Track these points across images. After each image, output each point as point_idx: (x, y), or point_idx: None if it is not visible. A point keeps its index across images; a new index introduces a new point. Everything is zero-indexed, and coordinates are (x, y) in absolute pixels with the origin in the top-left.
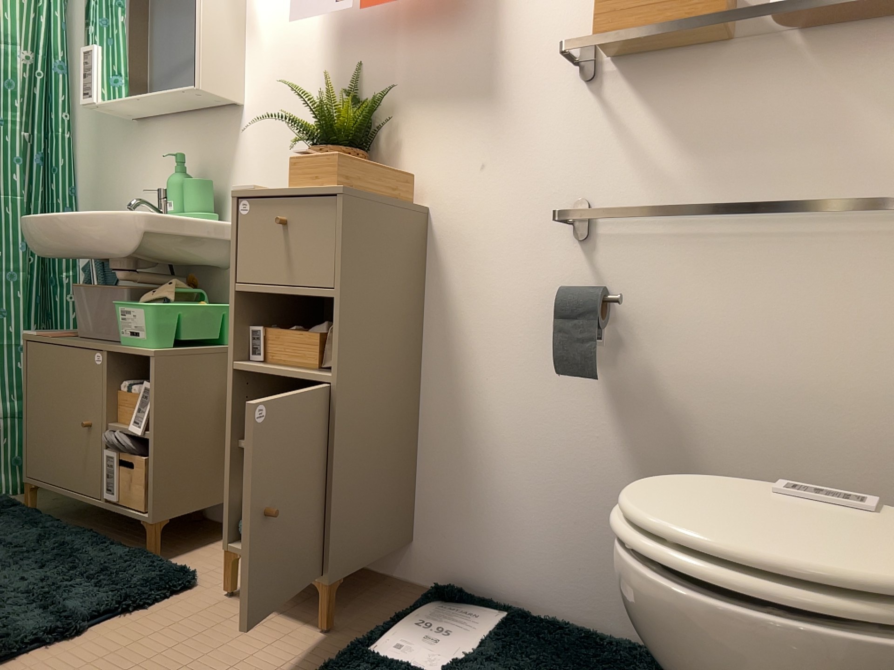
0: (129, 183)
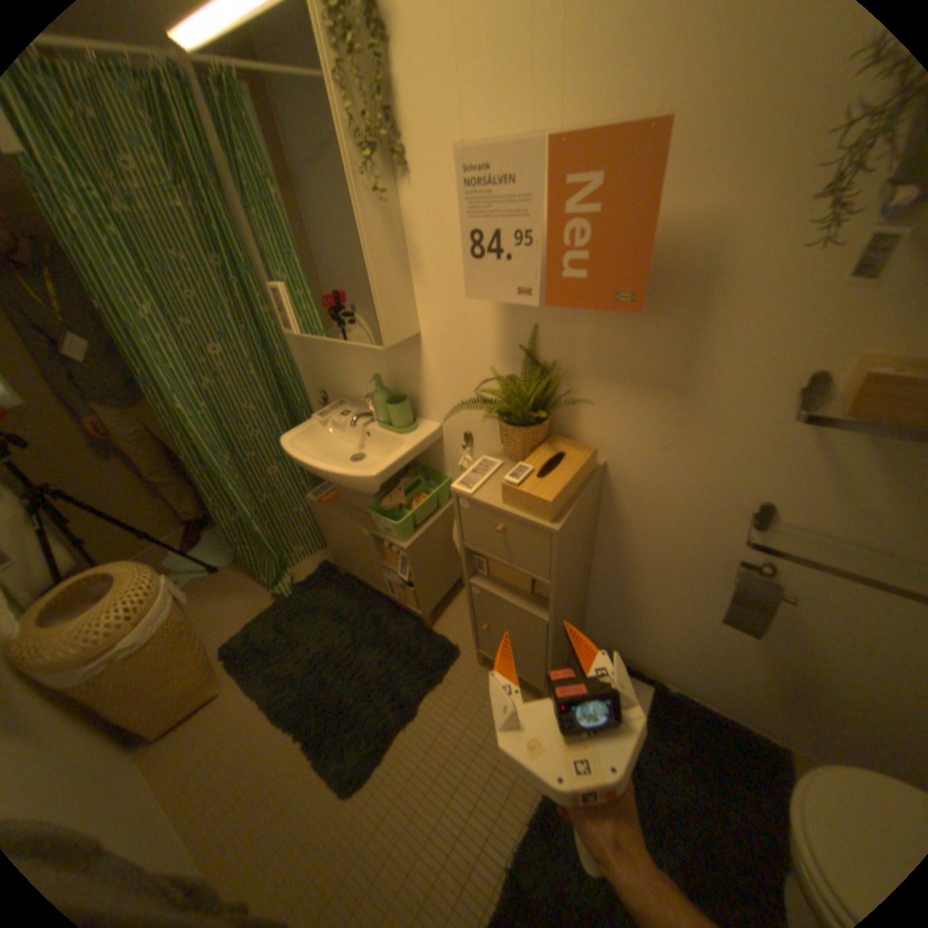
0: (334, 368)
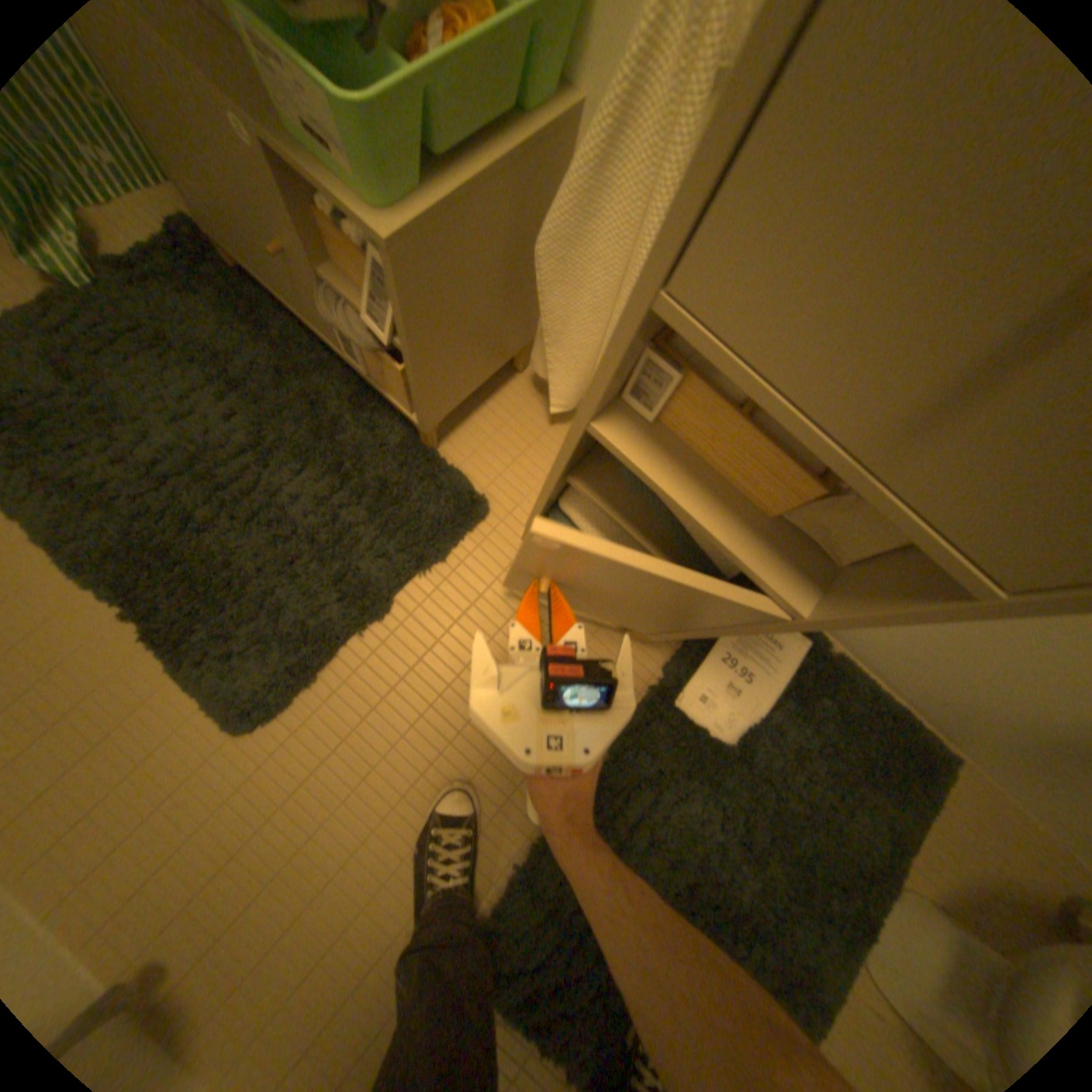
0: None
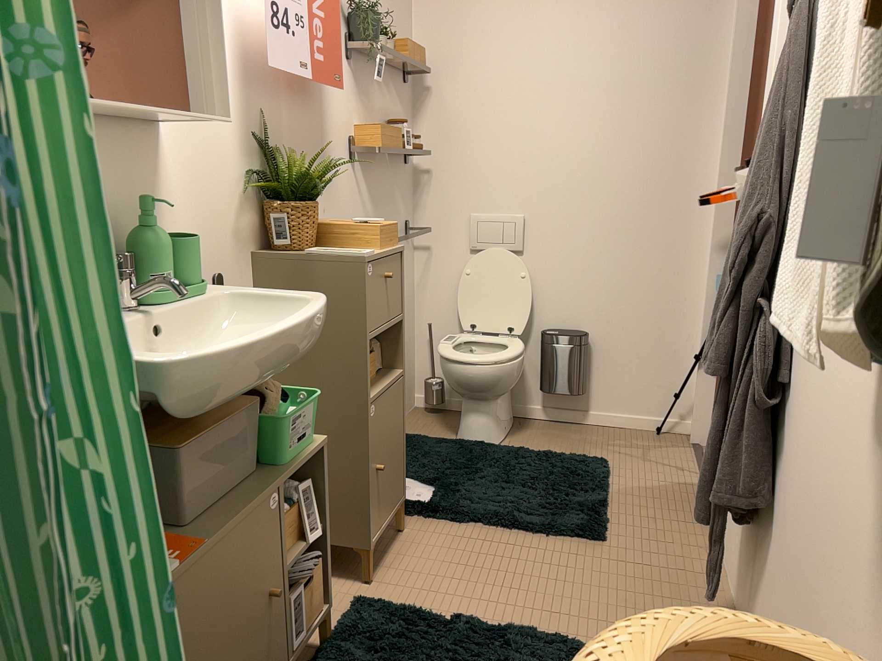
0: None
